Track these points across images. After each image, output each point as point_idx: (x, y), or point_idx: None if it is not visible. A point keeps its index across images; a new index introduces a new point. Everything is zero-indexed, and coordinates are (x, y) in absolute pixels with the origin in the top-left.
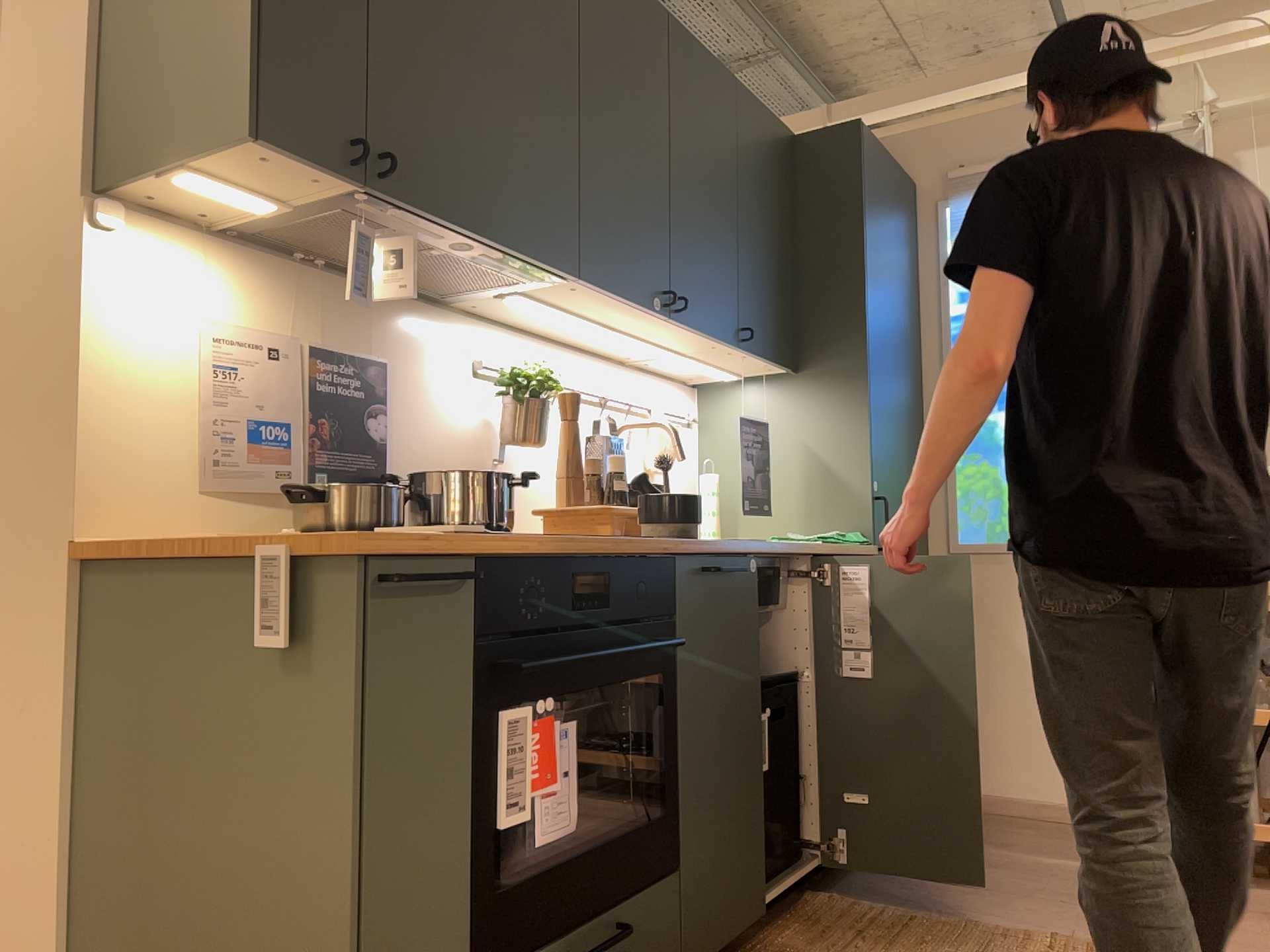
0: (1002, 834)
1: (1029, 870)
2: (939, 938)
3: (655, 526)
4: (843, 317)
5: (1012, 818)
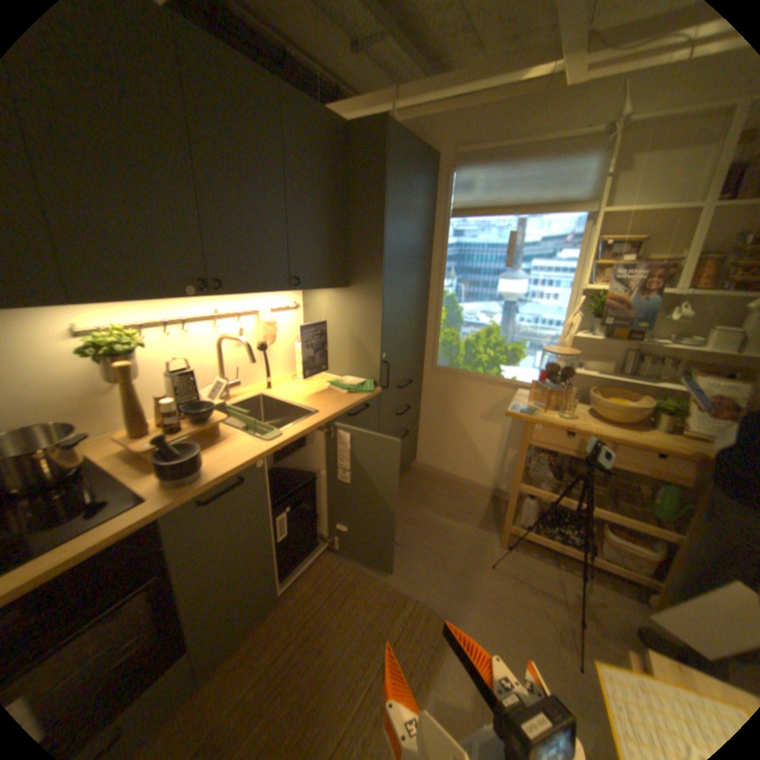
0: (432, 495)
1: (430, 531)
2: (364, 603)
3: (157, 481)
4: (371, 259)
5: (441, 481)
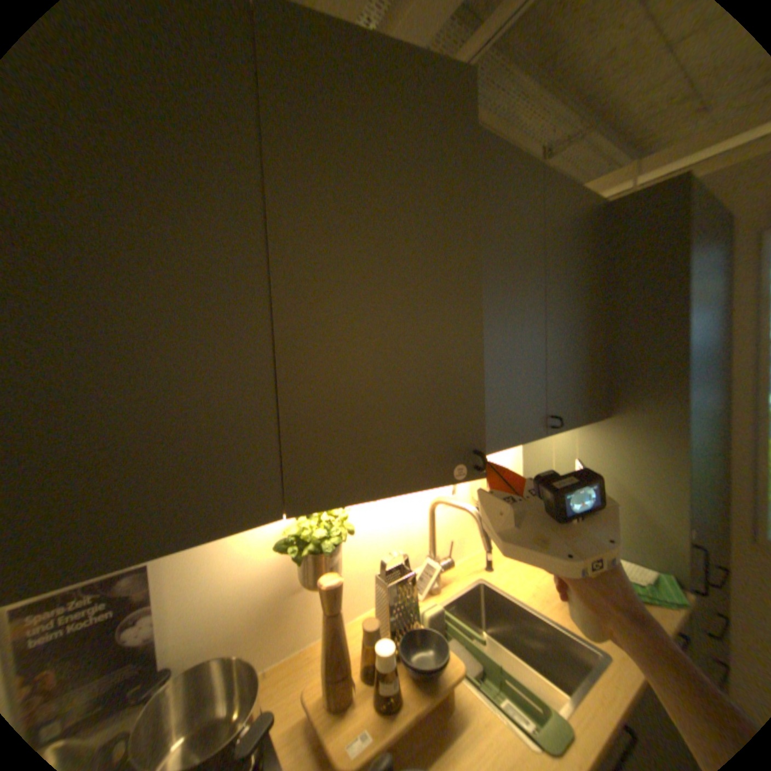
0: None
1: None
2: None
3: None
4: (661, 374)
5: None
